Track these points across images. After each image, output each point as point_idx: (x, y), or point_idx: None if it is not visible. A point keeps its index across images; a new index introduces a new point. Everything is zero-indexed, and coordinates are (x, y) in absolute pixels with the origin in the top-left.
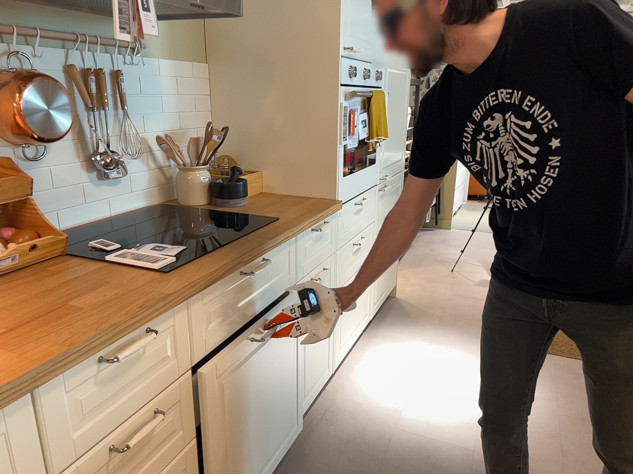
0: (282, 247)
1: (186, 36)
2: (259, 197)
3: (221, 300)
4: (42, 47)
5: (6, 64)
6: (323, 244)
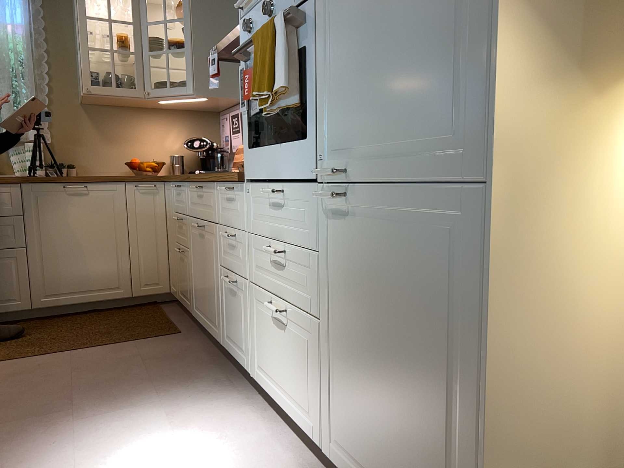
0: (210, 187)
1: None
2: None
3: (193, 194)
4: None
5: None
6: (235, 211)
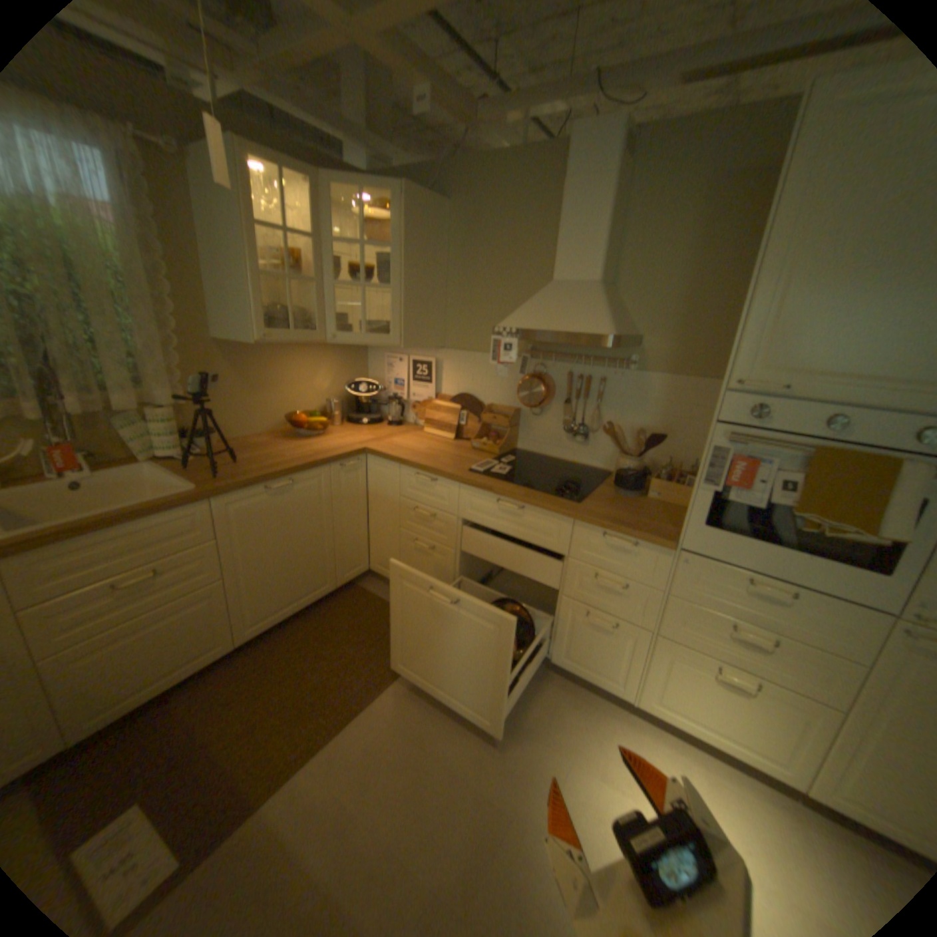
0: (551, 517)
1: (699, 355)
2: (661, 506)
3: (483, 504)
4: (558, 362)
5: (533, 370)
6: (631, 564)
